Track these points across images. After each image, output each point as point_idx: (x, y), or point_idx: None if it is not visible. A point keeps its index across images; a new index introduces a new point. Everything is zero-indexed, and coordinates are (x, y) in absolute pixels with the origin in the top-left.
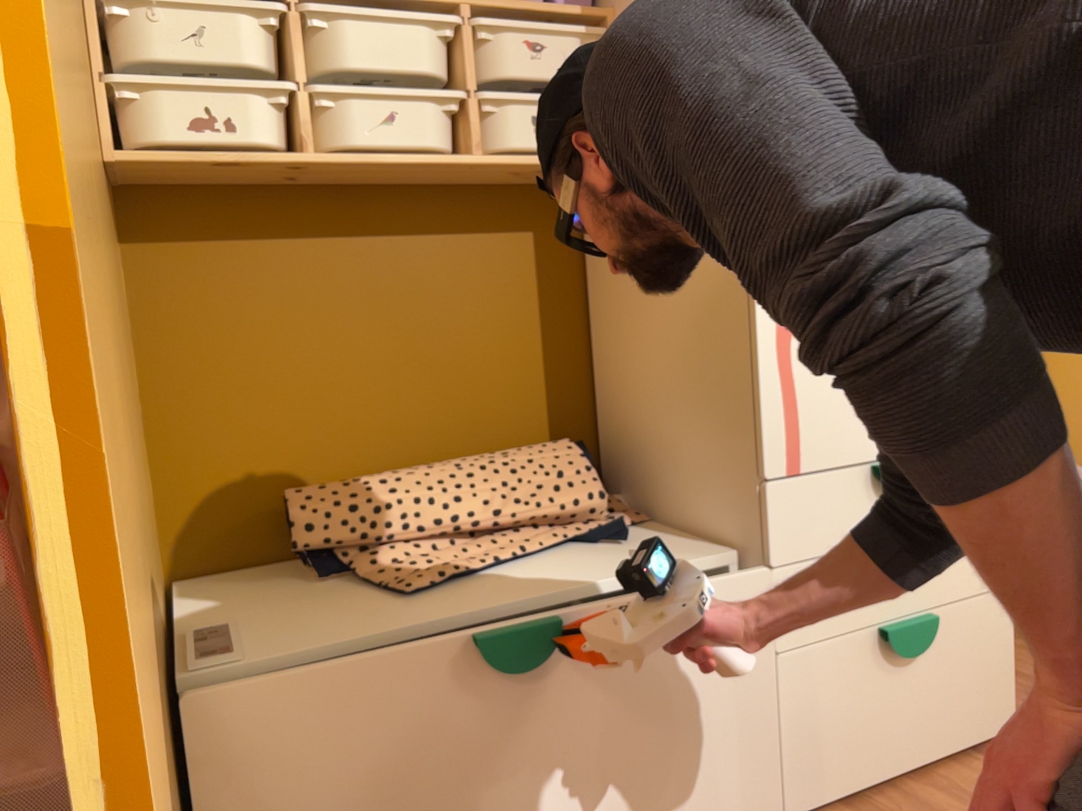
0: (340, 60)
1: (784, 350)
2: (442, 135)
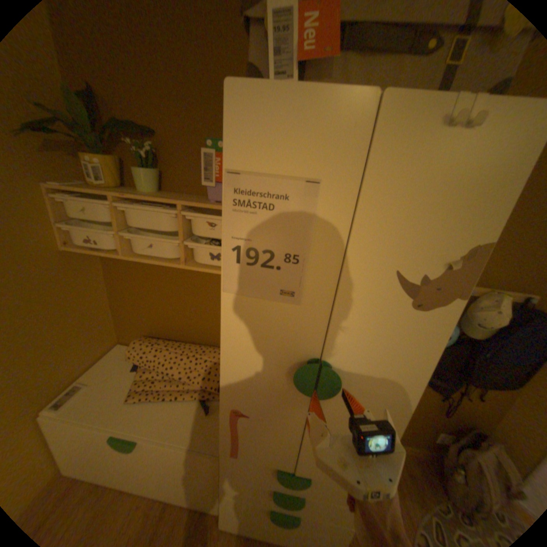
0: (130, 222)
1: (232, 421)
2: (169, 255)
